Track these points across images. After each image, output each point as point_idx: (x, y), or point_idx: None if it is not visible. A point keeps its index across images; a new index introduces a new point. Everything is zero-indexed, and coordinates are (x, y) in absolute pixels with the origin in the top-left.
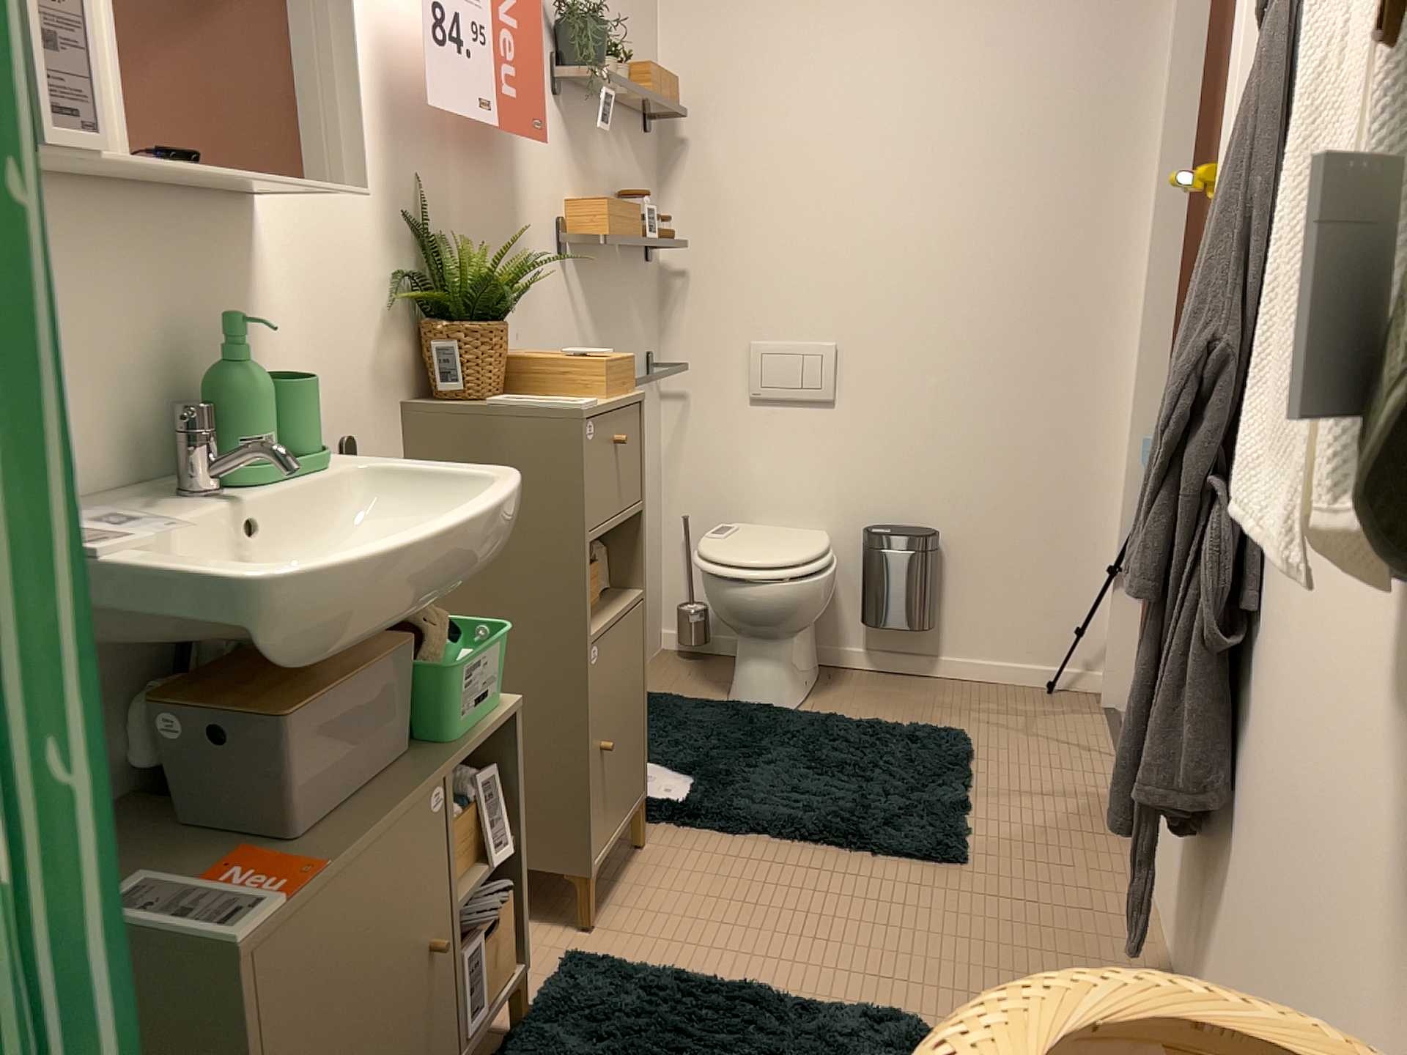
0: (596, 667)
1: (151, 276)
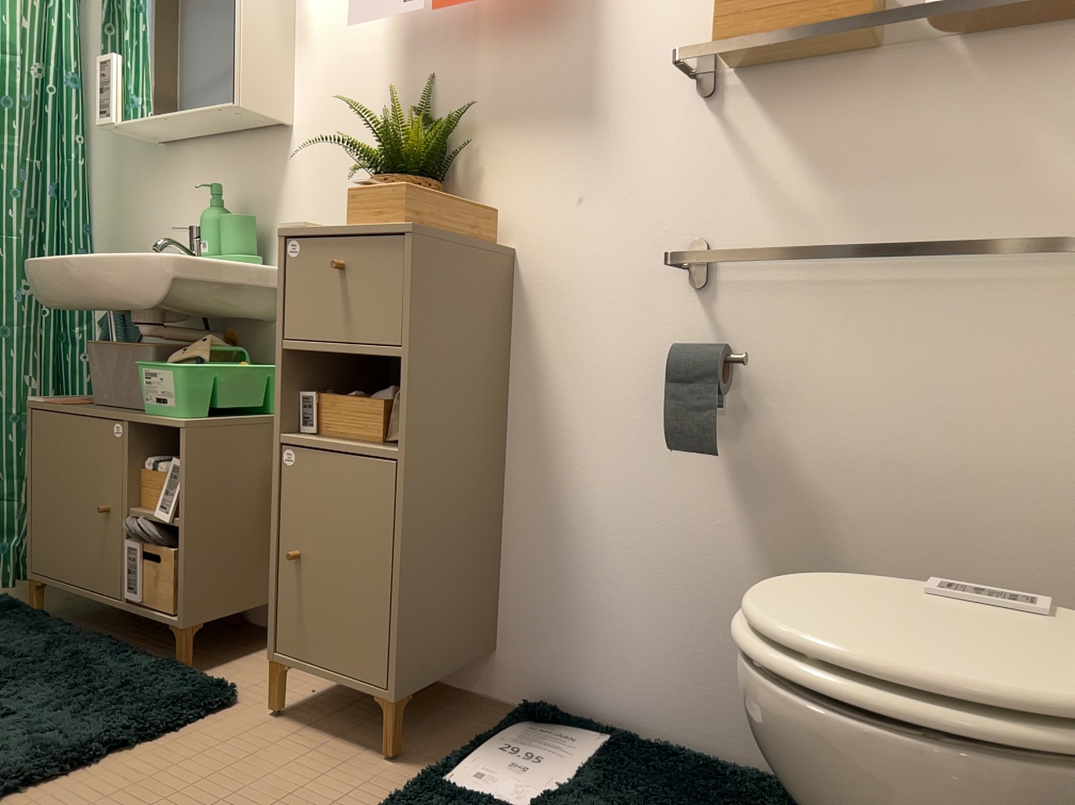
0: (293, 465)
1: (240, 177)
